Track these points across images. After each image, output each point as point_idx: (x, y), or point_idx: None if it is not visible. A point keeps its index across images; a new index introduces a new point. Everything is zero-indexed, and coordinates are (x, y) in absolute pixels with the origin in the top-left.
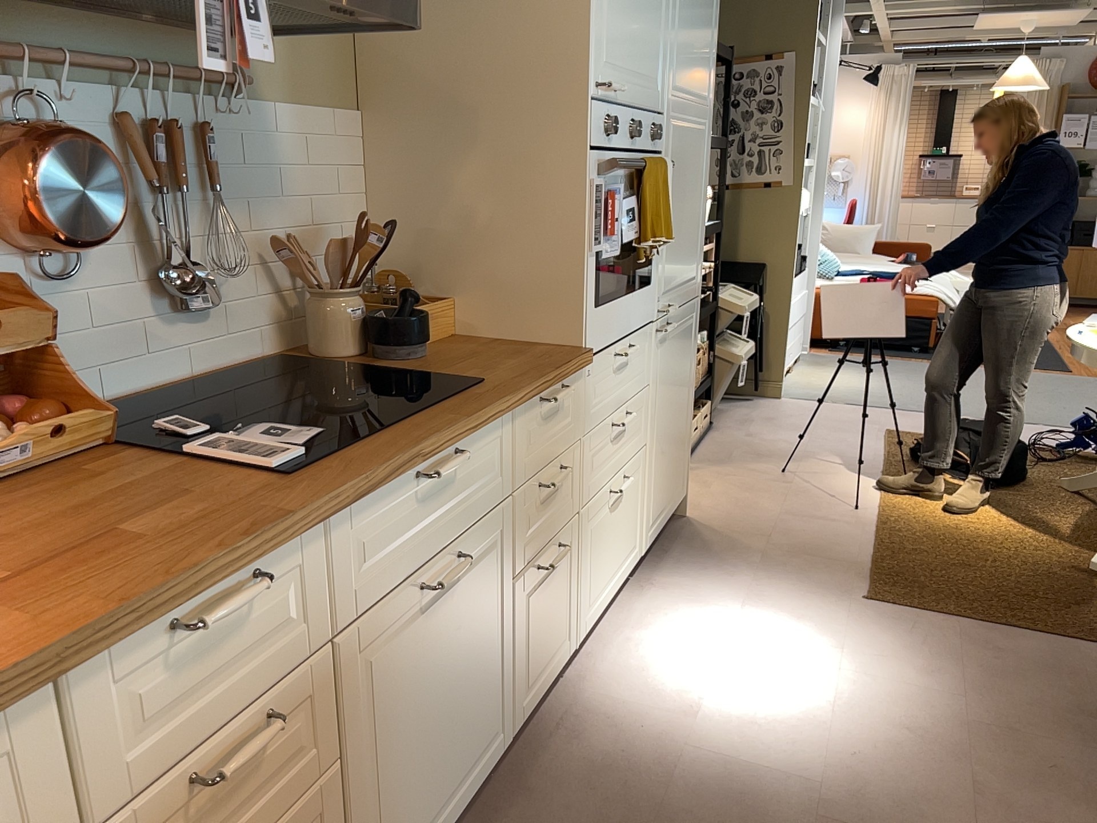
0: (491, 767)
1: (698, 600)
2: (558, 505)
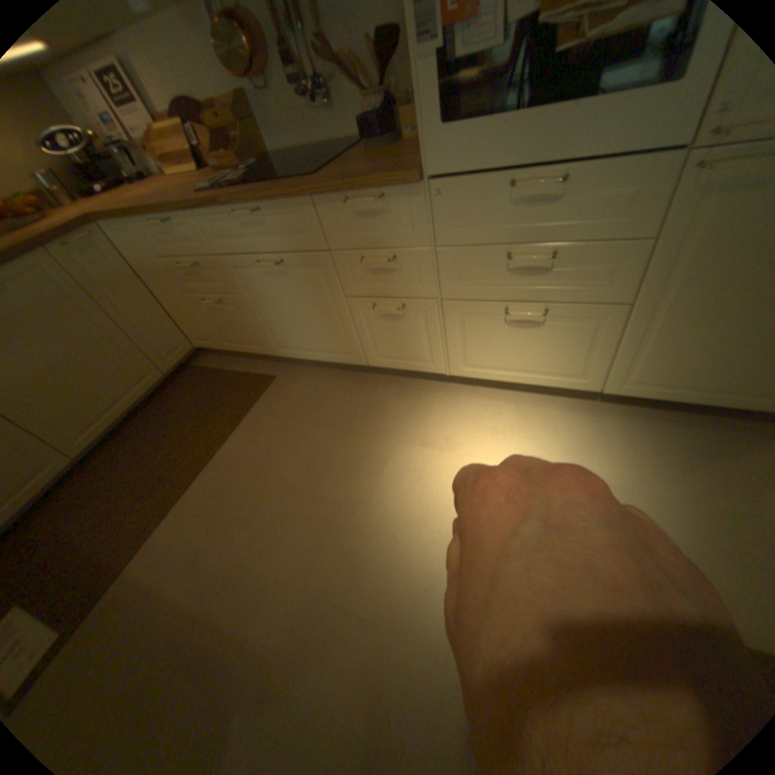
0: (350, 364)
1: (584, 450)
2: (398, 280)
